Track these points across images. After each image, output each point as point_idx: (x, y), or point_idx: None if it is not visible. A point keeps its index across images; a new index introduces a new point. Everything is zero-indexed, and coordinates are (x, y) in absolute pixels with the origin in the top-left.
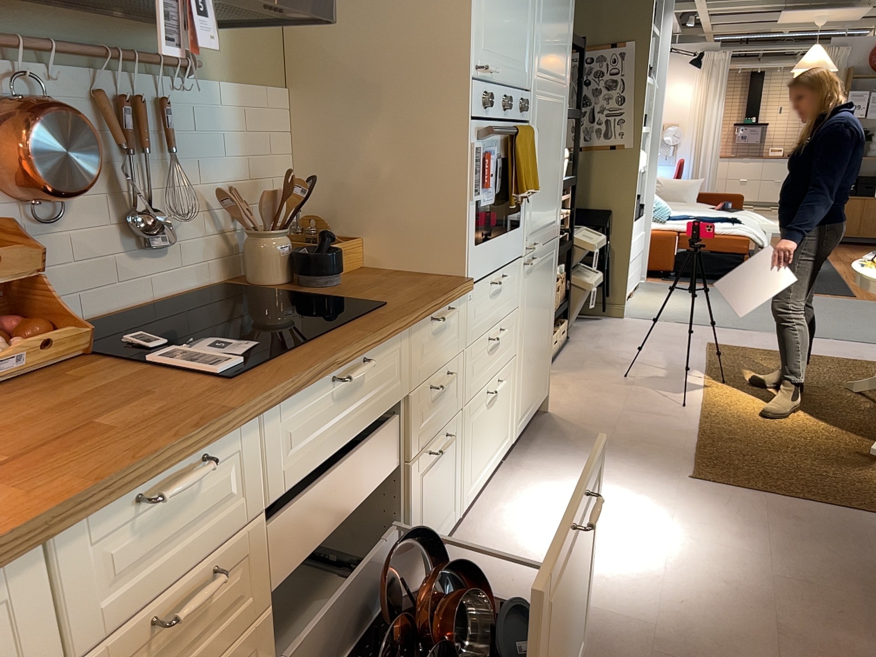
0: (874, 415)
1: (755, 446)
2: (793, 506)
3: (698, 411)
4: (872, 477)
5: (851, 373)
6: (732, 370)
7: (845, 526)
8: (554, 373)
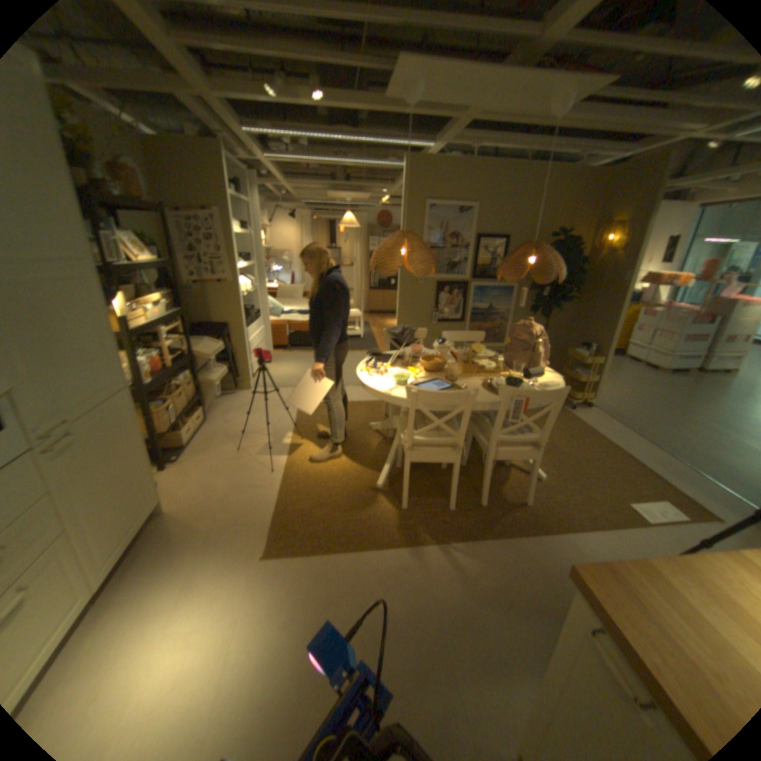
0: (384, 447)
1: (314, 503)
2: (330, 566)
3: (283, 475)
4: (379, 511)
5: (376, 412)
6: (311, 426)
7: (360, 575)
8: (185, 460)
